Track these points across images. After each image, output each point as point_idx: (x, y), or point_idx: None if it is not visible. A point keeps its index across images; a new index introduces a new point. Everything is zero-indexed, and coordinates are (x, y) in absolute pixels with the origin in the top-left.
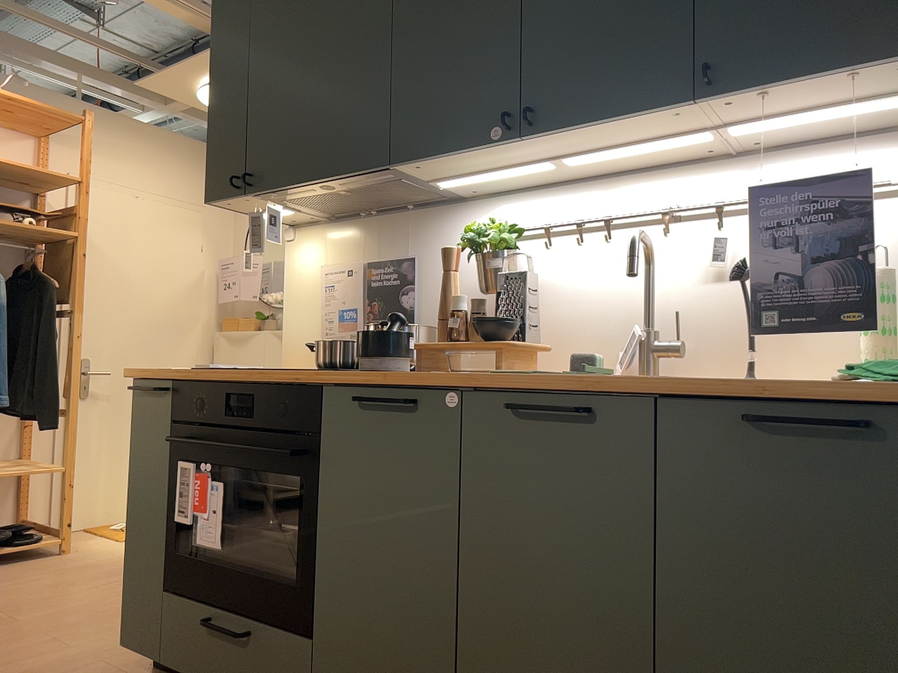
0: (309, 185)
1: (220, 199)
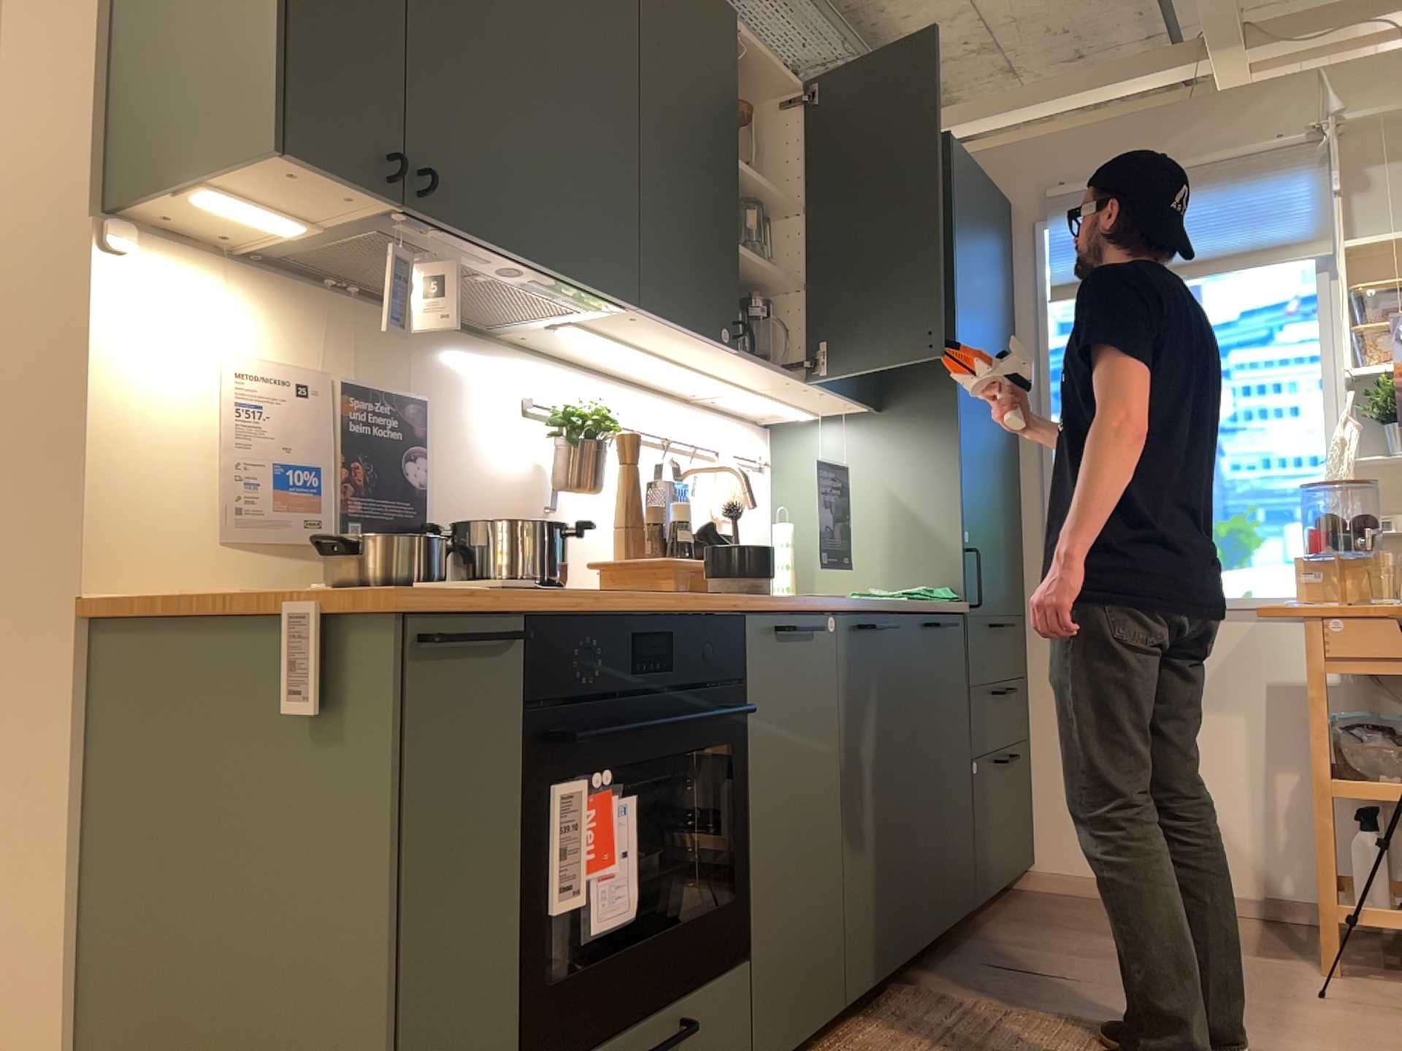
0: (513, 260)
1: (316, 166)
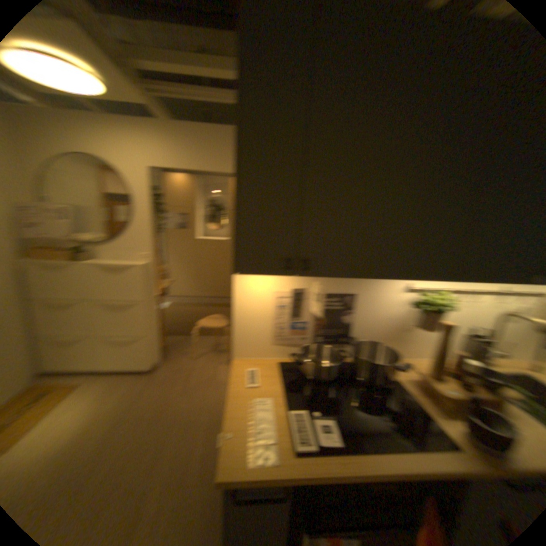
0: (367, 276)
1: (256, 270)
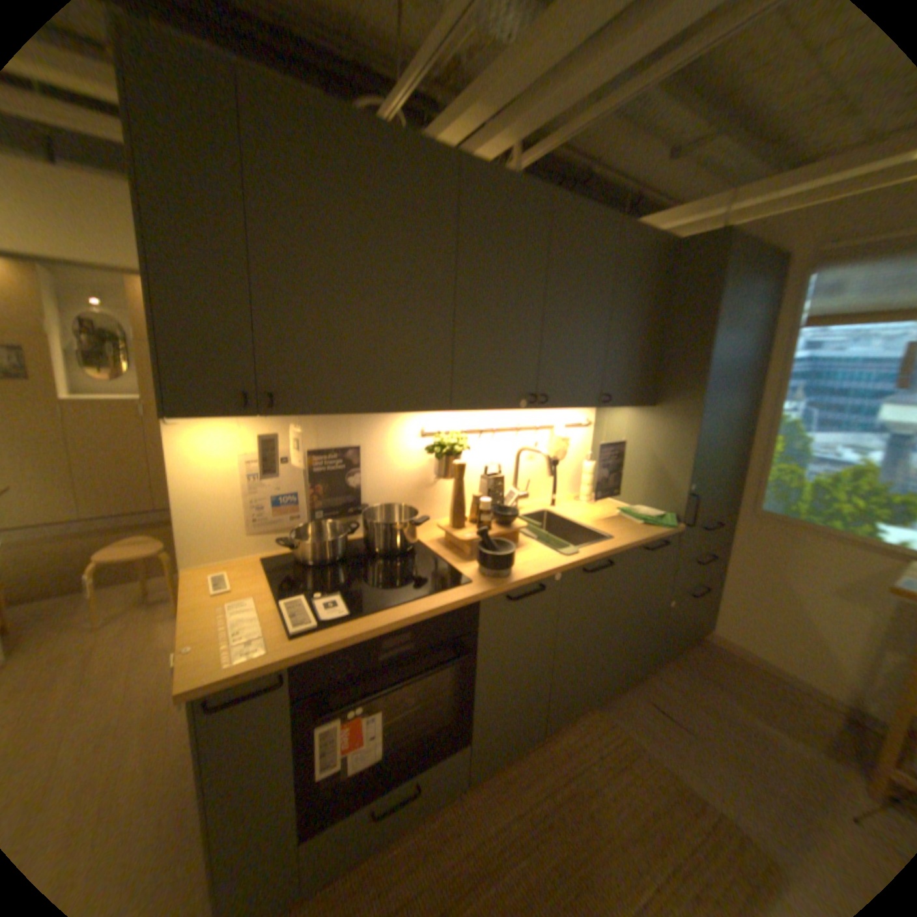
0: (353, 413)
1: (193, 414)
